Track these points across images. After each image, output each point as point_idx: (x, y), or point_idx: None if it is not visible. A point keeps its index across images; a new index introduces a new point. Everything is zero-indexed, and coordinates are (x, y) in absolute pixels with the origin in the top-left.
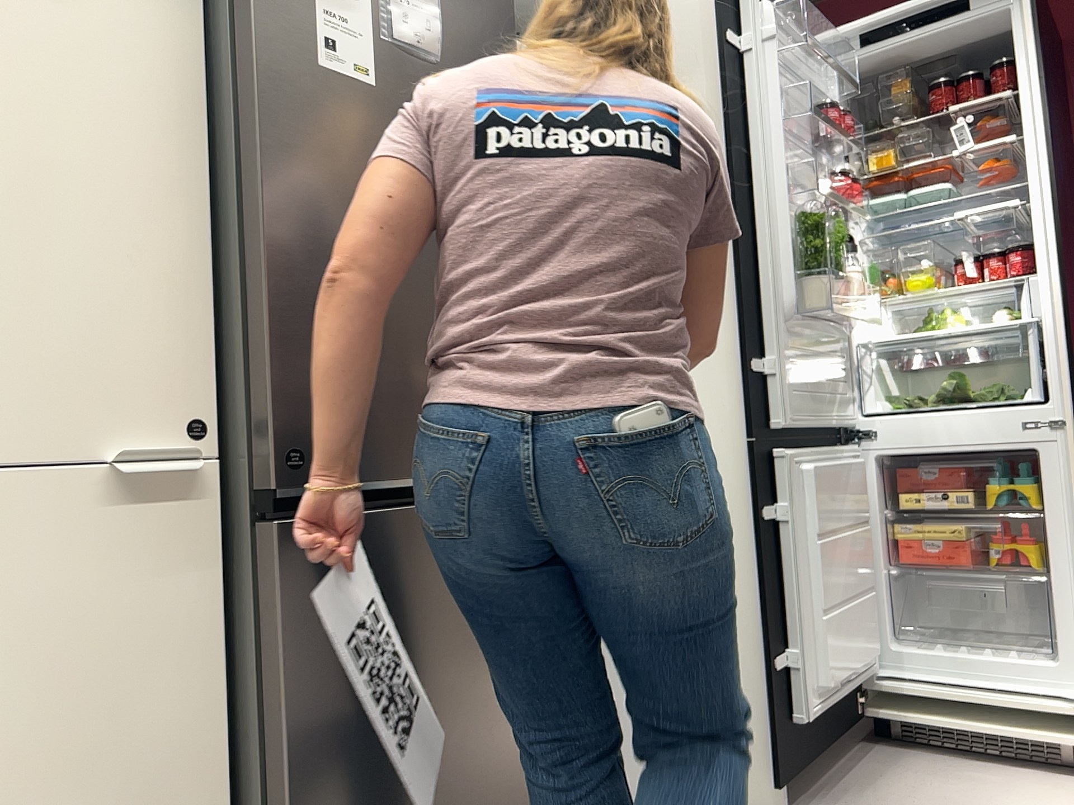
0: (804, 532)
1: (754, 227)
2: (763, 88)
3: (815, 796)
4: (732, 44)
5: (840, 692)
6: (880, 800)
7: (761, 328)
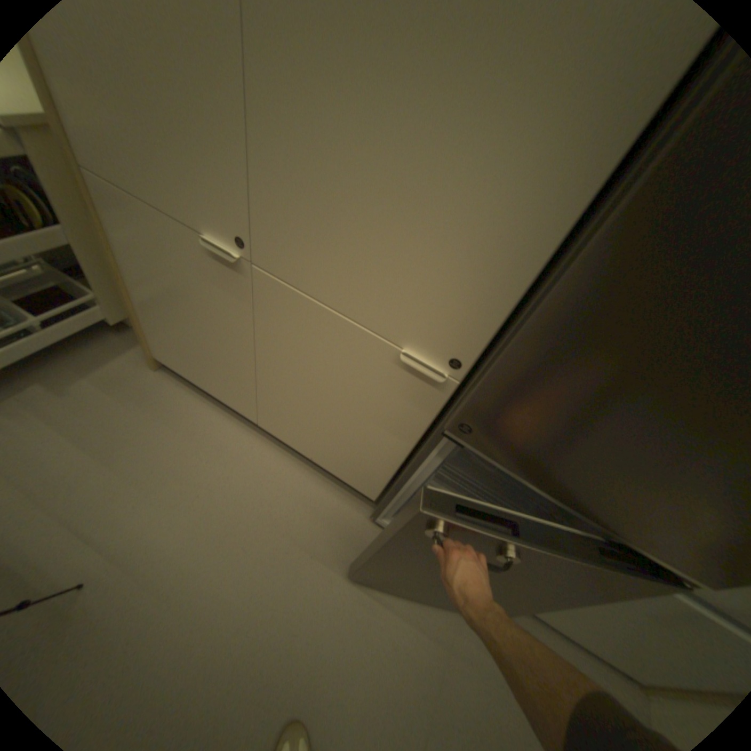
0: None
1: None
2: None
3: None
4: None
5: None
6: None
7: None
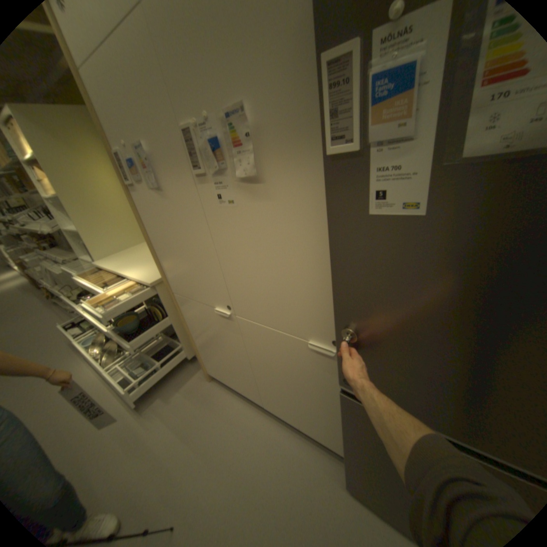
0: None
1: None
2: None
3: None
4: None
5: None
6: None
7: None
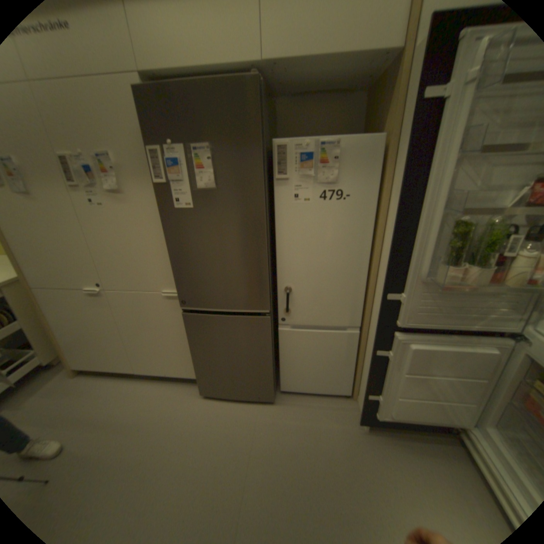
0: (401, 367)
1: (415, 227)
2: (449, 130)
3: (388, 437)
4: (429, 99)
5: (413, 422)
6: (406, 462)
7: (403, 280)
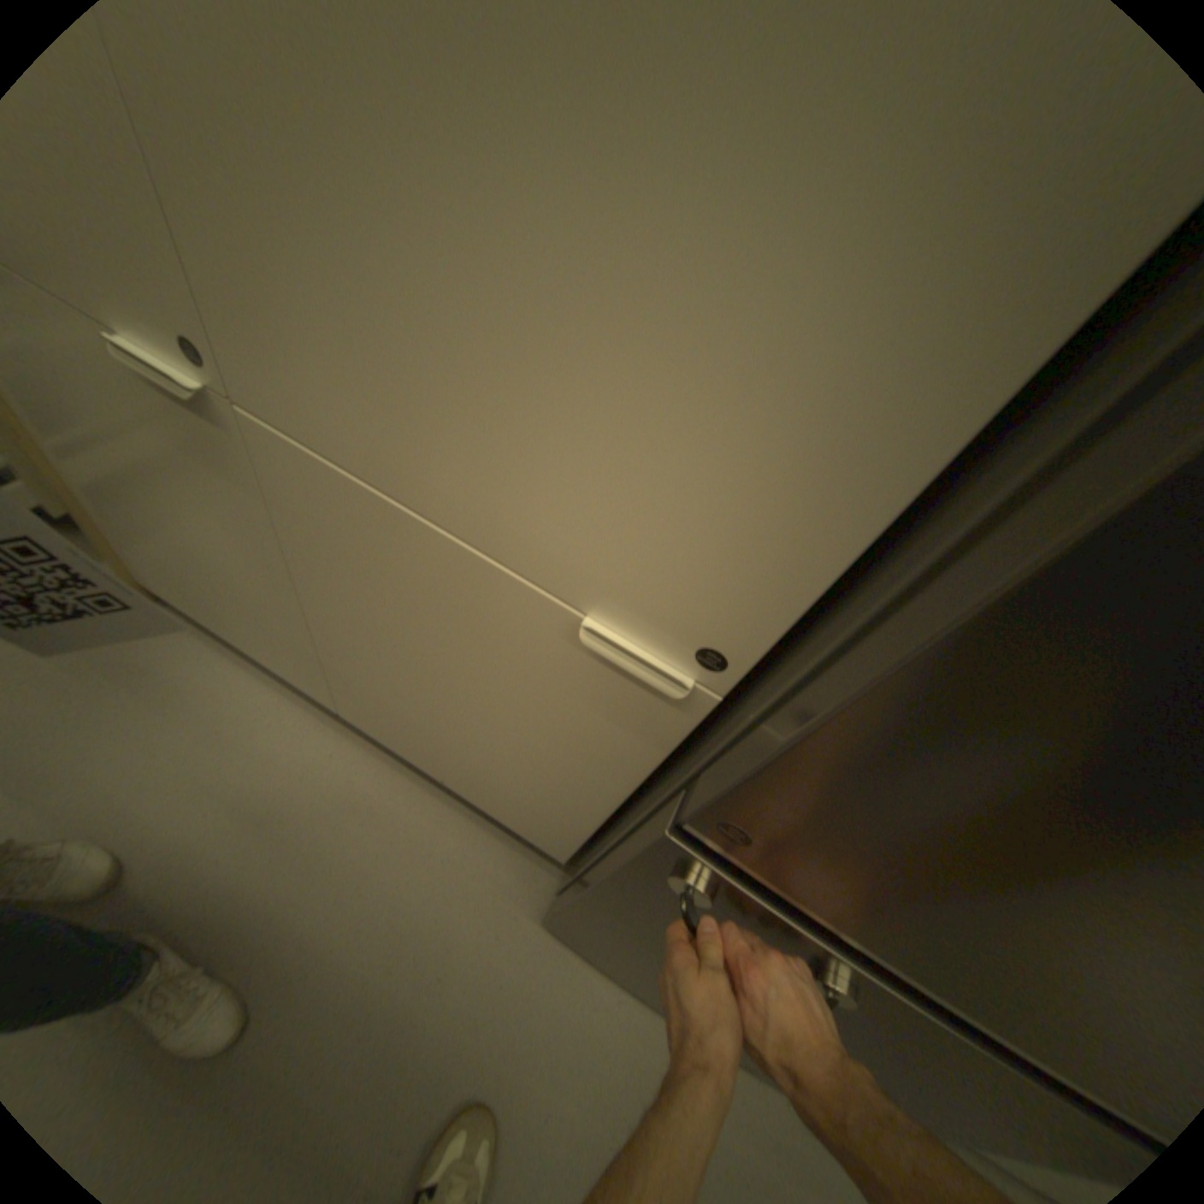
0: None
1: None
2: None
3: None
4: None
5: None
6: None
7: None
